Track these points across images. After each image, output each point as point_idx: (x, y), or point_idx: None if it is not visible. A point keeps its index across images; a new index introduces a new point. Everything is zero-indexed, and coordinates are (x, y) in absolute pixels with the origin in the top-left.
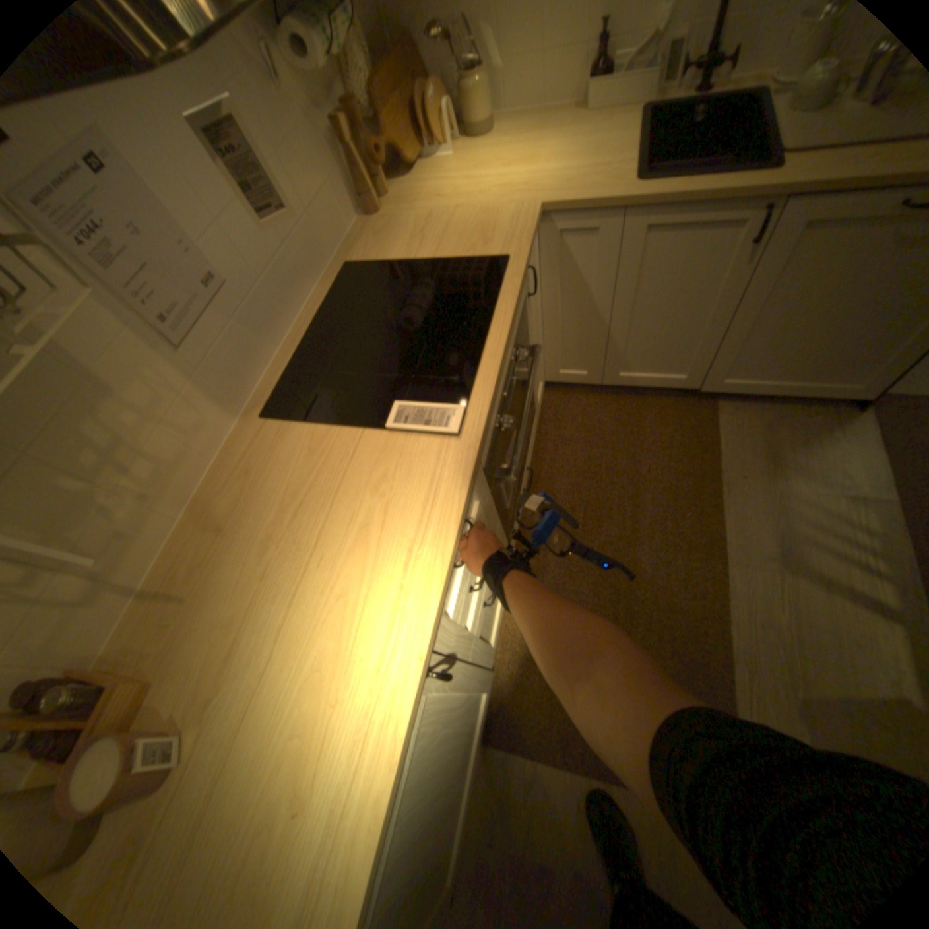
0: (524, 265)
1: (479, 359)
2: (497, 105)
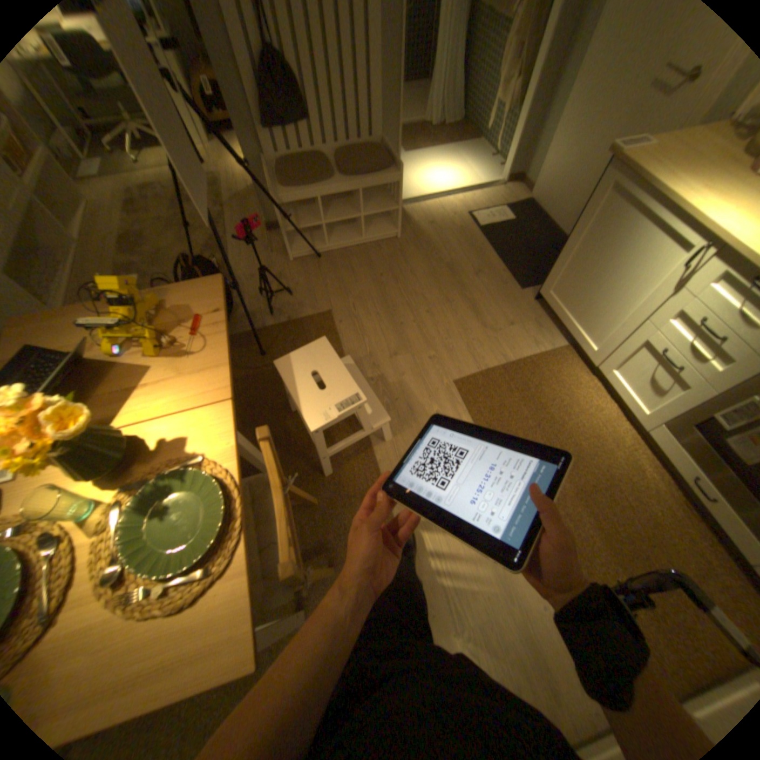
0: None
1: None
2: None
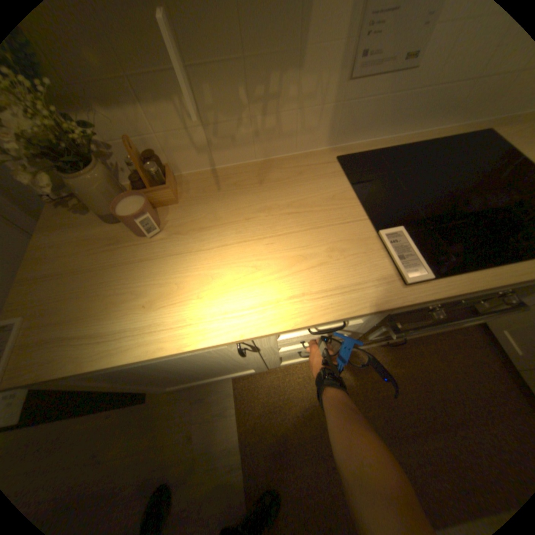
0: None
1: (487, 268)
2: None
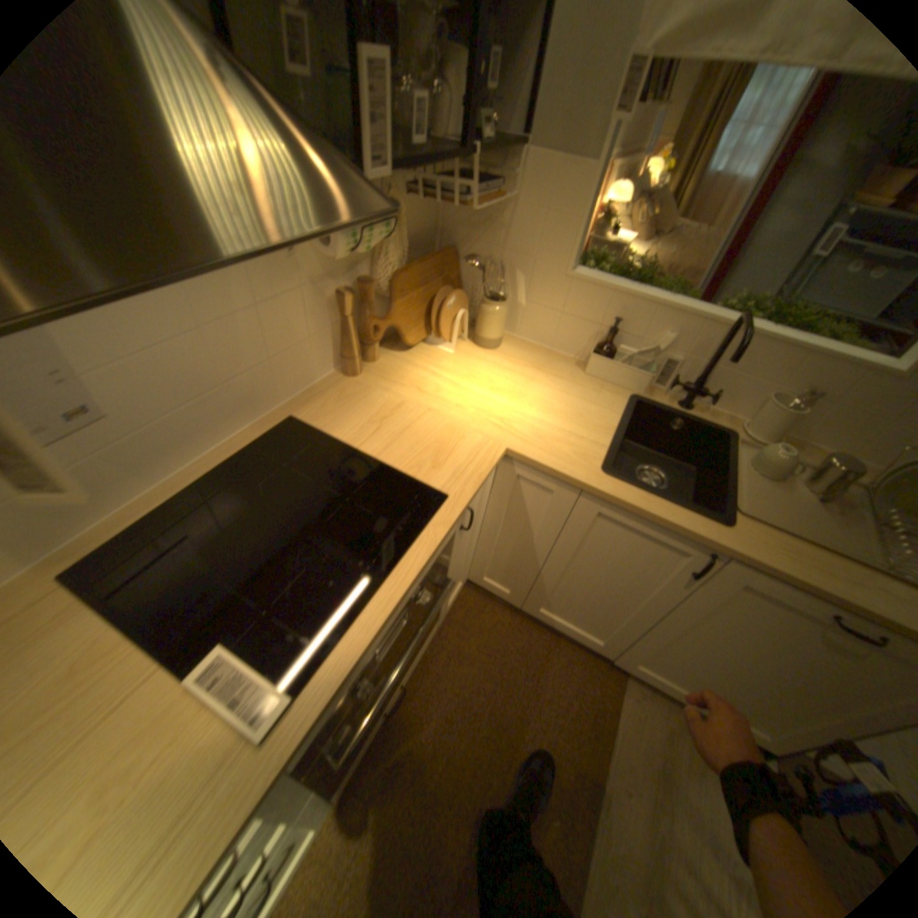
0: (455, 516)
1: (346, 628)
2: (511, 329)
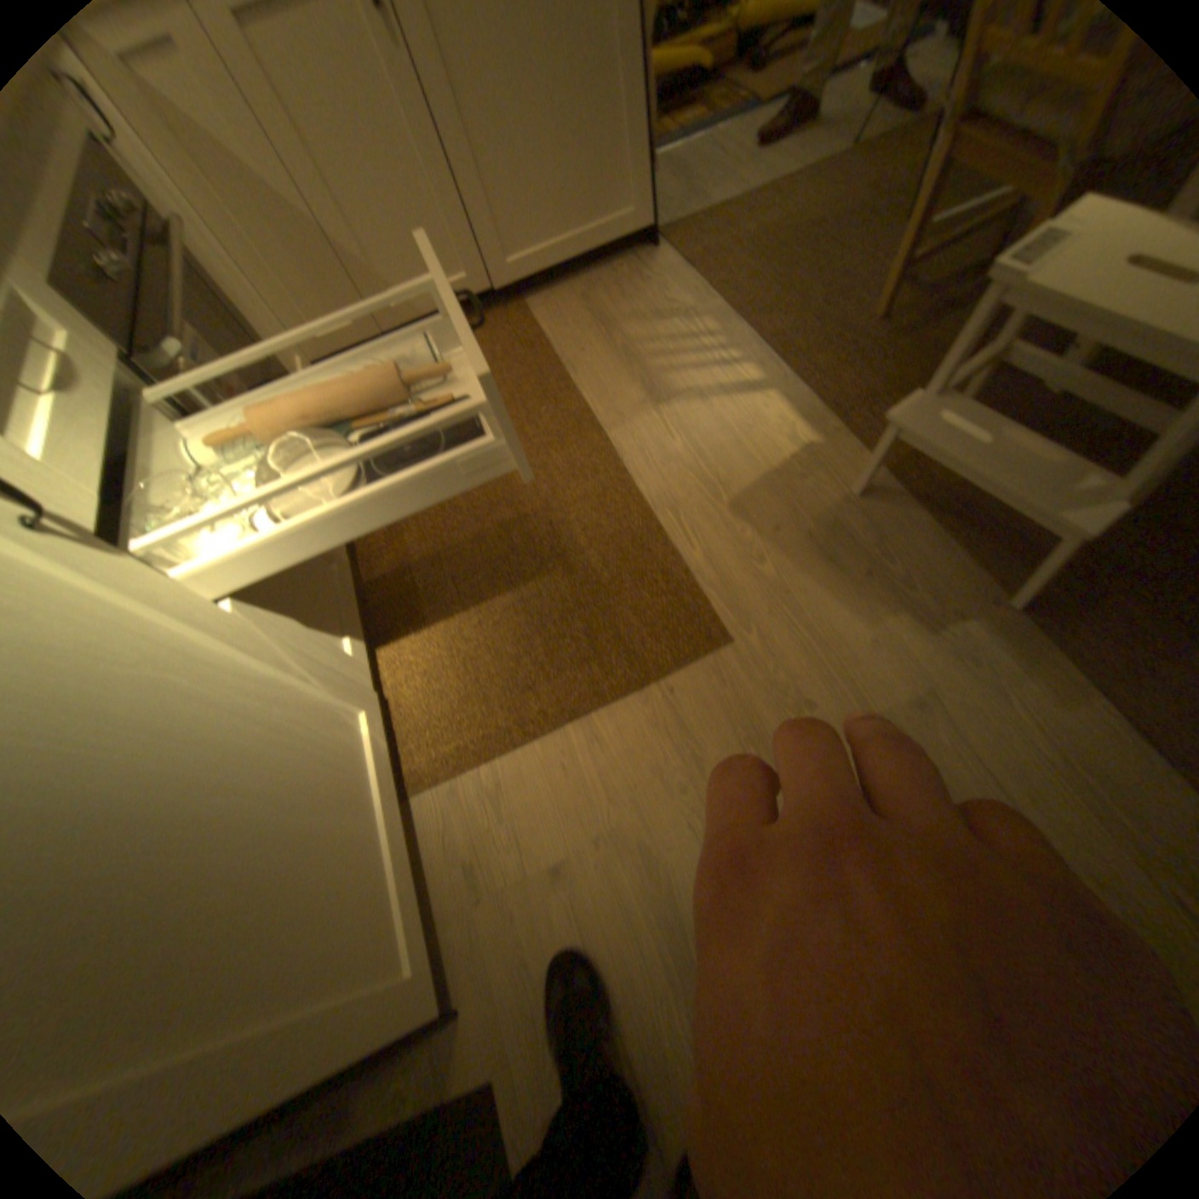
0: None
1: None
2: None
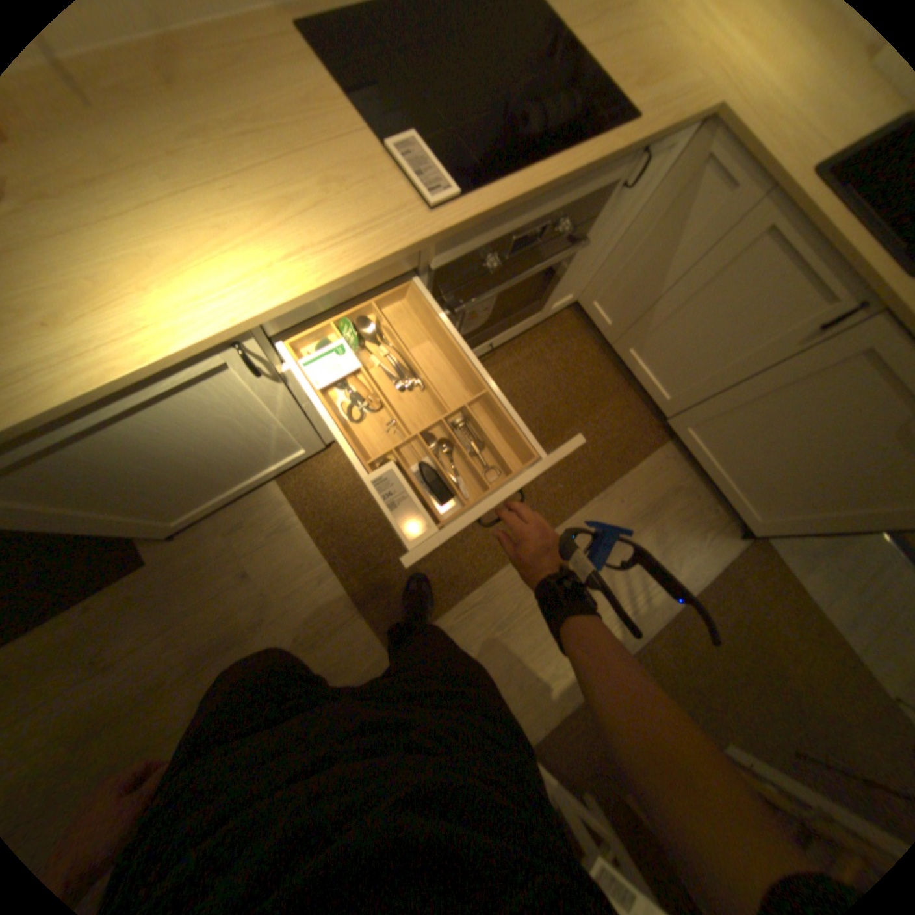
0: (642, 135)
1: (515, 169)
2: None
